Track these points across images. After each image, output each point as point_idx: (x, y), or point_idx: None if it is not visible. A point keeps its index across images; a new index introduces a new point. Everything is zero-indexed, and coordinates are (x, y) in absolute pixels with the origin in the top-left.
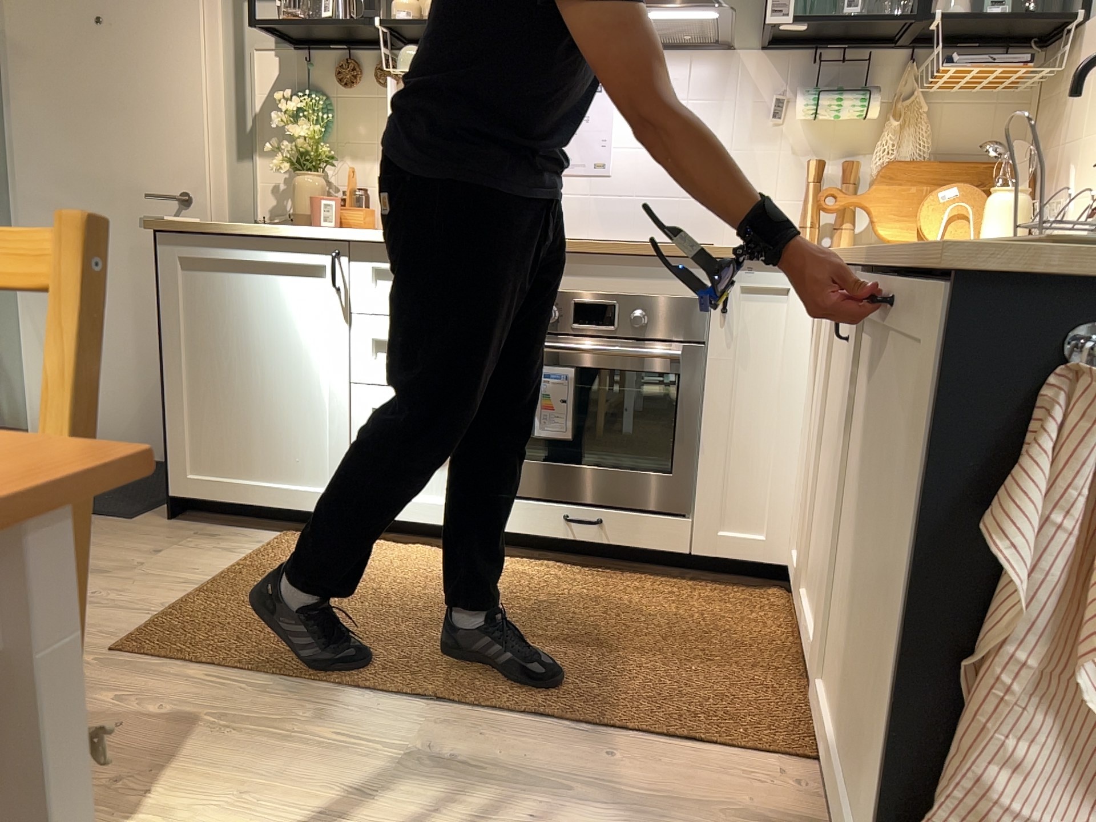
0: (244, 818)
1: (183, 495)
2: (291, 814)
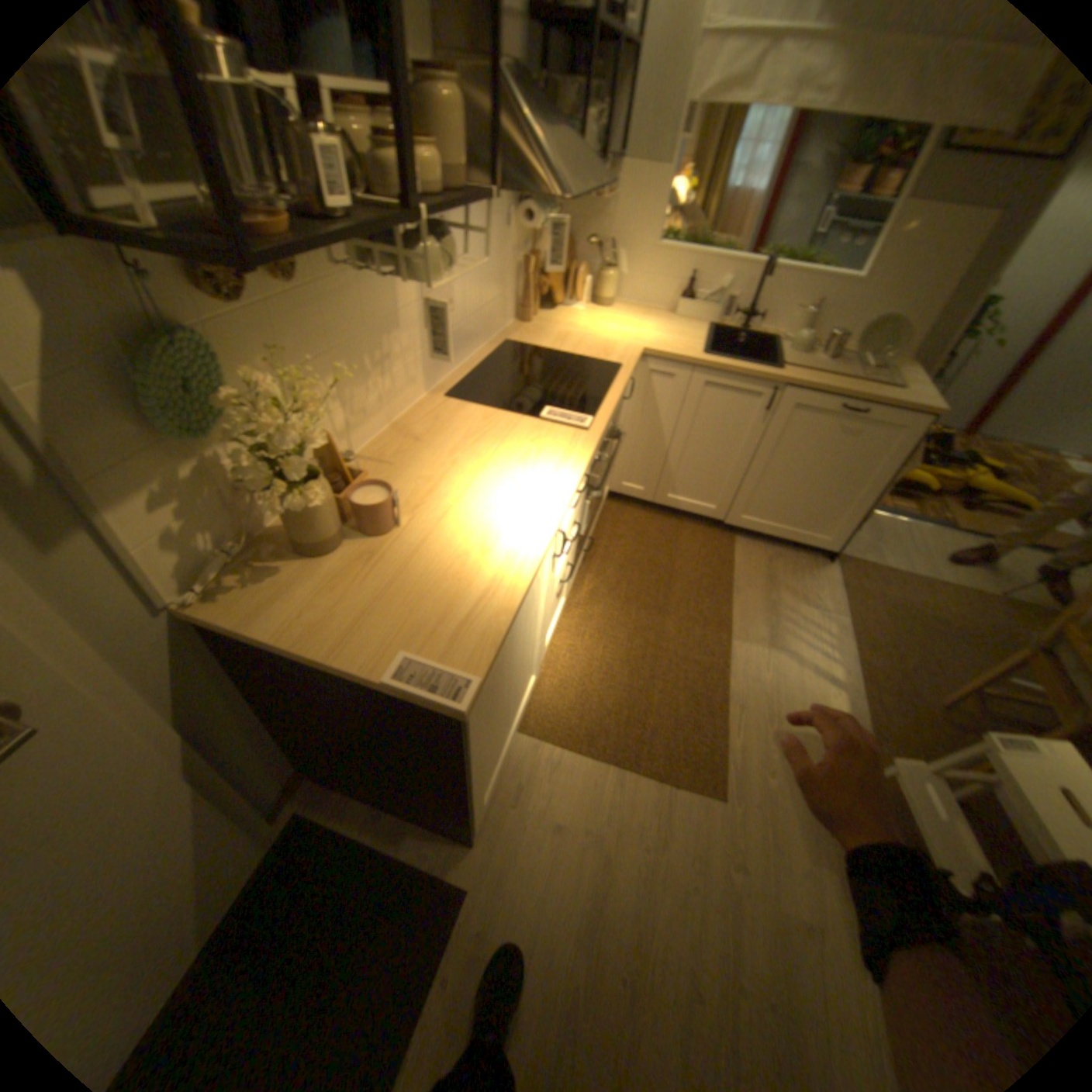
0: (824, 701)
1: (483, 818)
2: (816, 685)
